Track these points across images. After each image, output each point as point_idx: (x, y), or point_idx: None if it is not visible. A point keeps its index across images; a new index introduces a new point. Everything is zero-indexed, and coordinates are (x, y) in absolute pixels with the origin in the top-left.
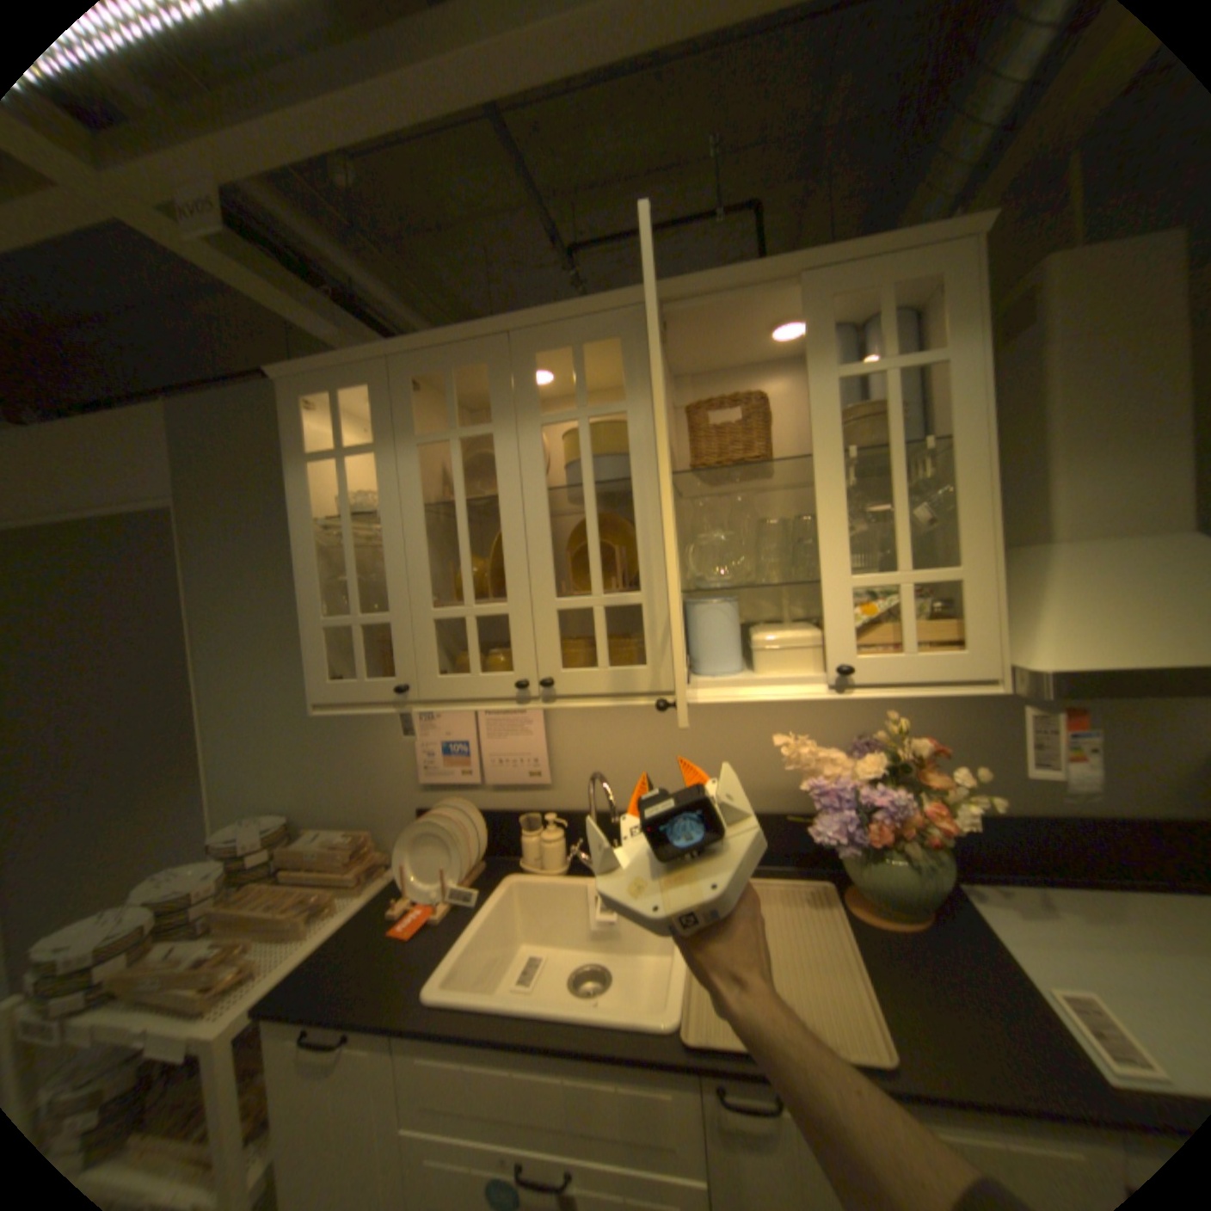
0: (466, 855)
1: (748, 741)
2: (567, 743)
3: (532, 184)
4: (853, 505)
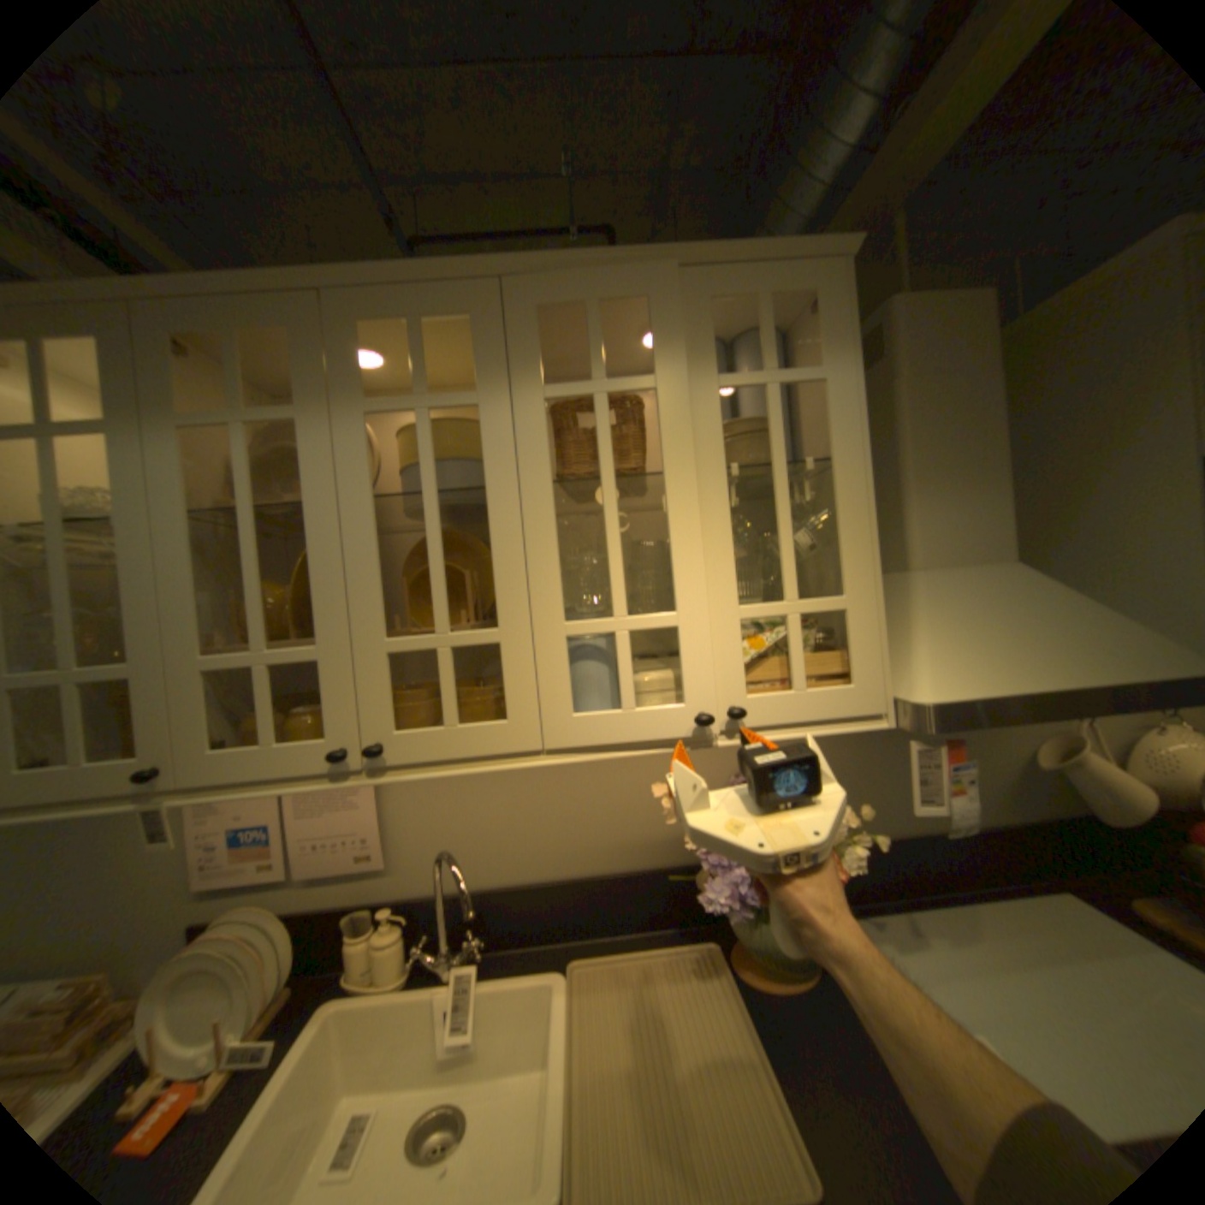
0: (256, 990)
1: (621, 789)
2: (405, 812)
3: (362, 151)
4: (729, 528)
